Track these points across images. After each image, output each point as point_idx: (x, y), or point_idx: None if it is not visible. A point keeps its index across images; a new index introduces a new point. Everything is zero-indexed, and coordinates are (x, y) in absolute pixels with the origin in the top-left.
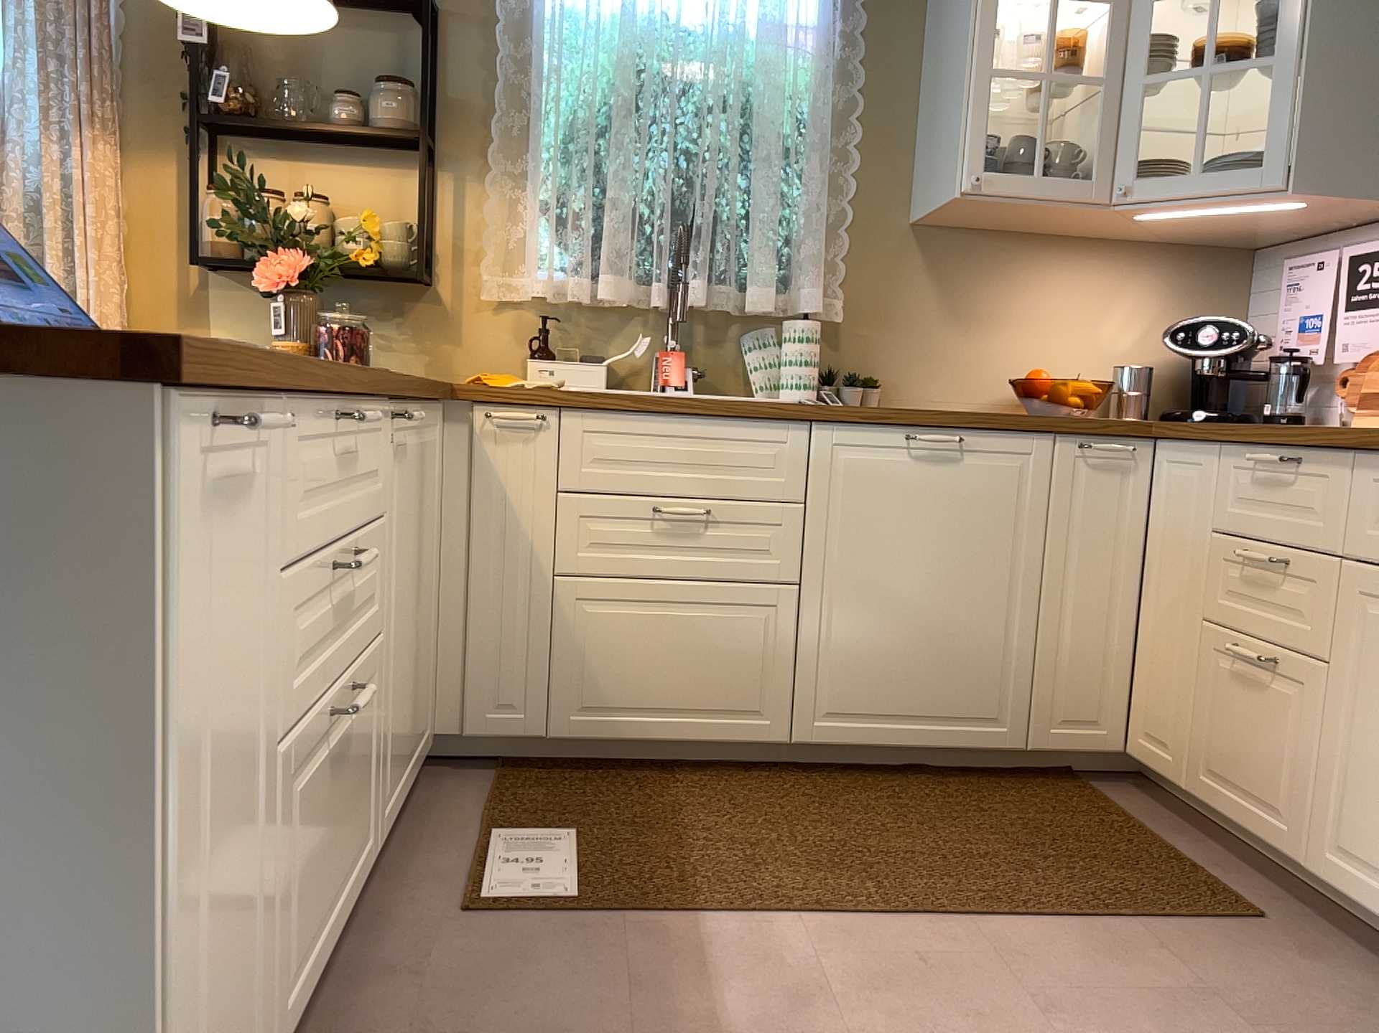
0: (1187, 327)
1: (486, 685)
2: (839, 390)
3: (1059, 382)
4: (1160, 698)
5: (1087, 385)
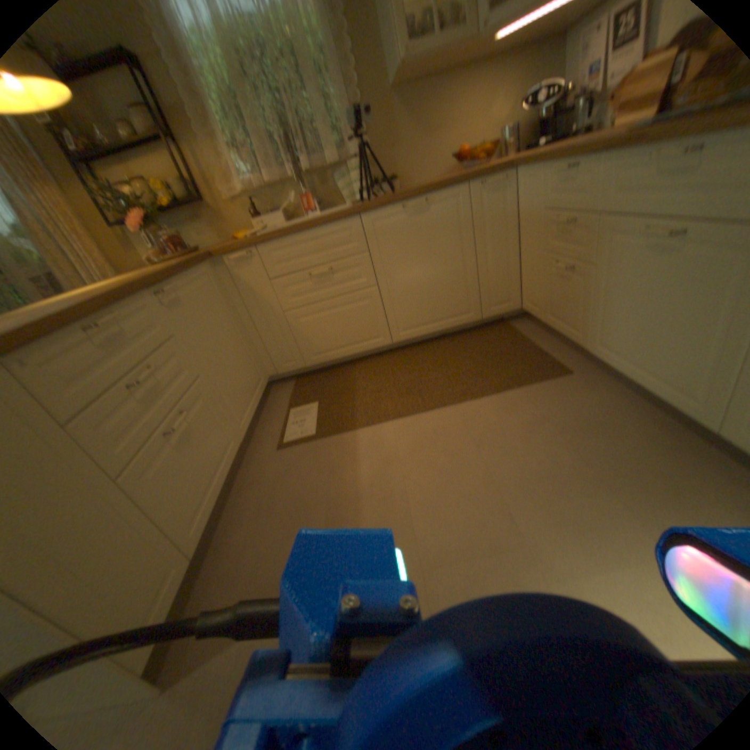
0: (532, 91)
1: (276, 355)
2: (378, 186)
3: (475, 145)
4: (530, 285)
5: (489, 142)
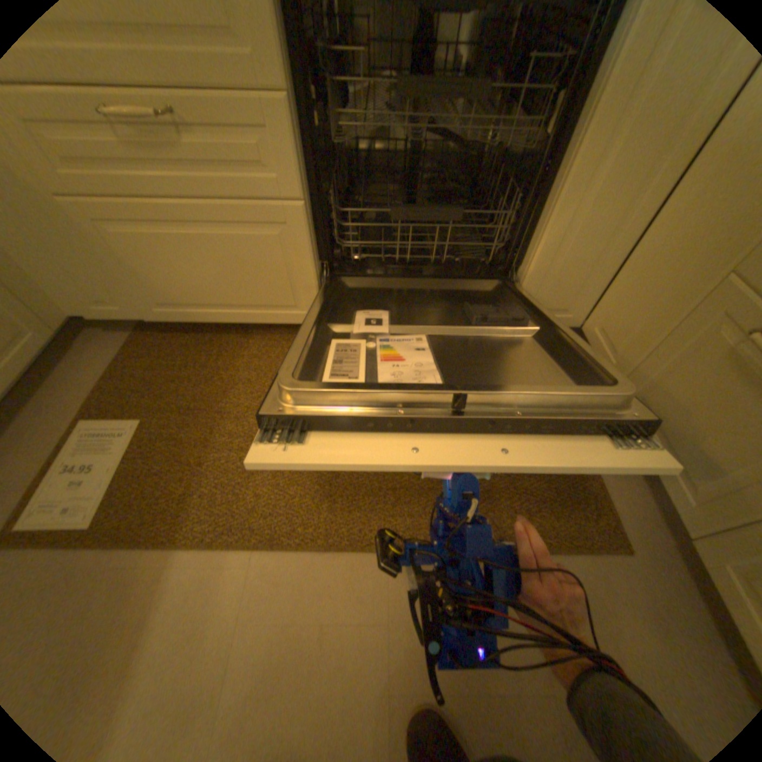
0: None
1: (72, 289)
2: None
3: None
4: (629, 312)
5: None
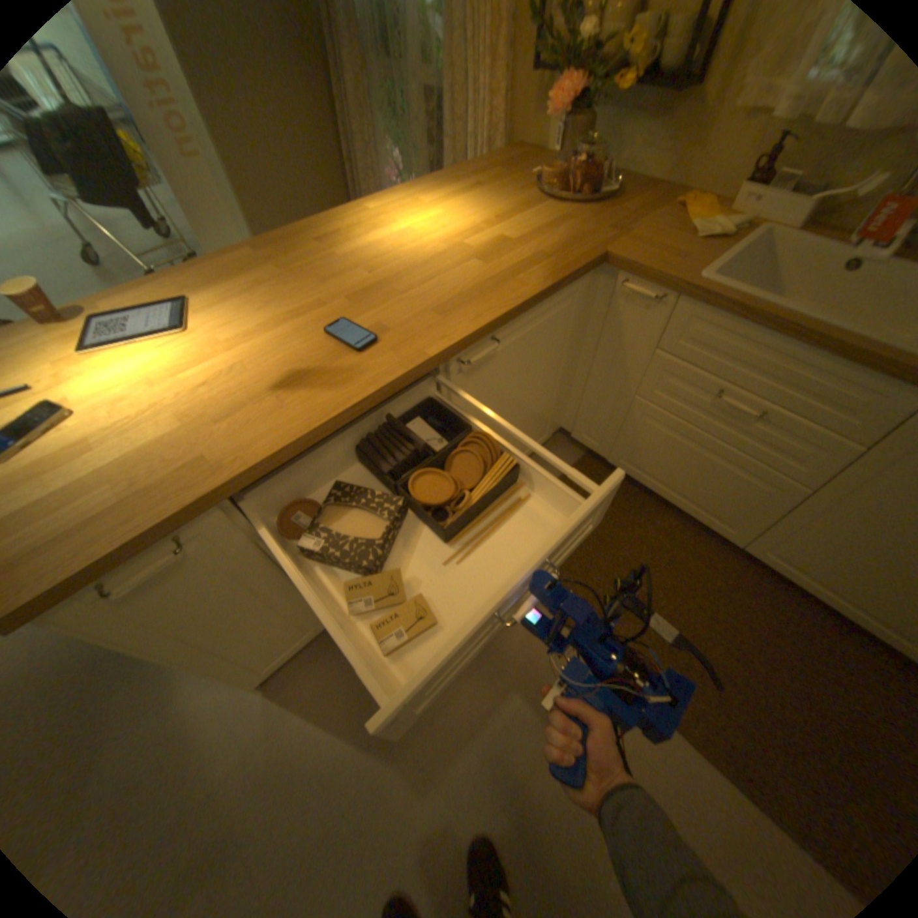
0: None
1: (586, 424)
2: None
3: None
4: None
5: None
